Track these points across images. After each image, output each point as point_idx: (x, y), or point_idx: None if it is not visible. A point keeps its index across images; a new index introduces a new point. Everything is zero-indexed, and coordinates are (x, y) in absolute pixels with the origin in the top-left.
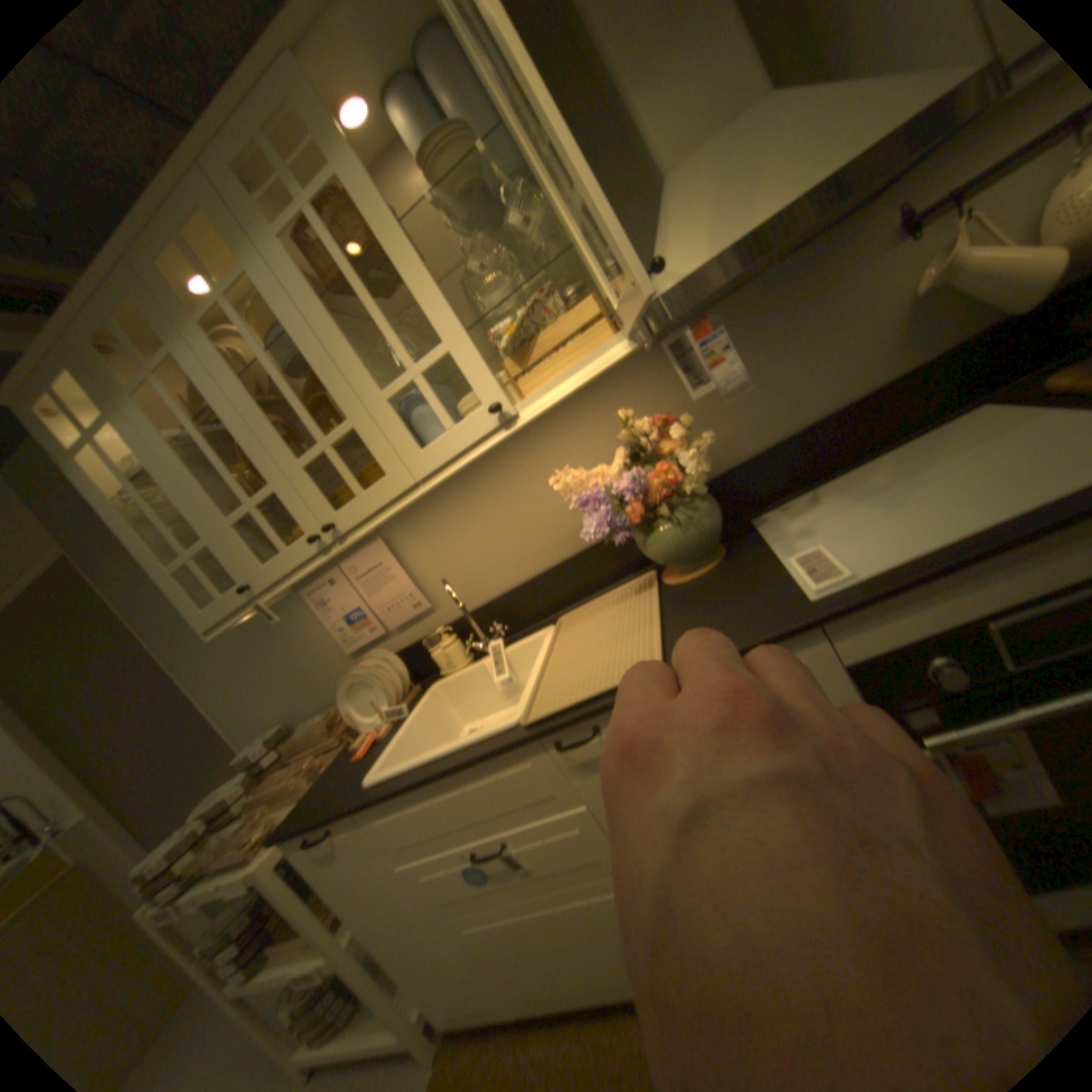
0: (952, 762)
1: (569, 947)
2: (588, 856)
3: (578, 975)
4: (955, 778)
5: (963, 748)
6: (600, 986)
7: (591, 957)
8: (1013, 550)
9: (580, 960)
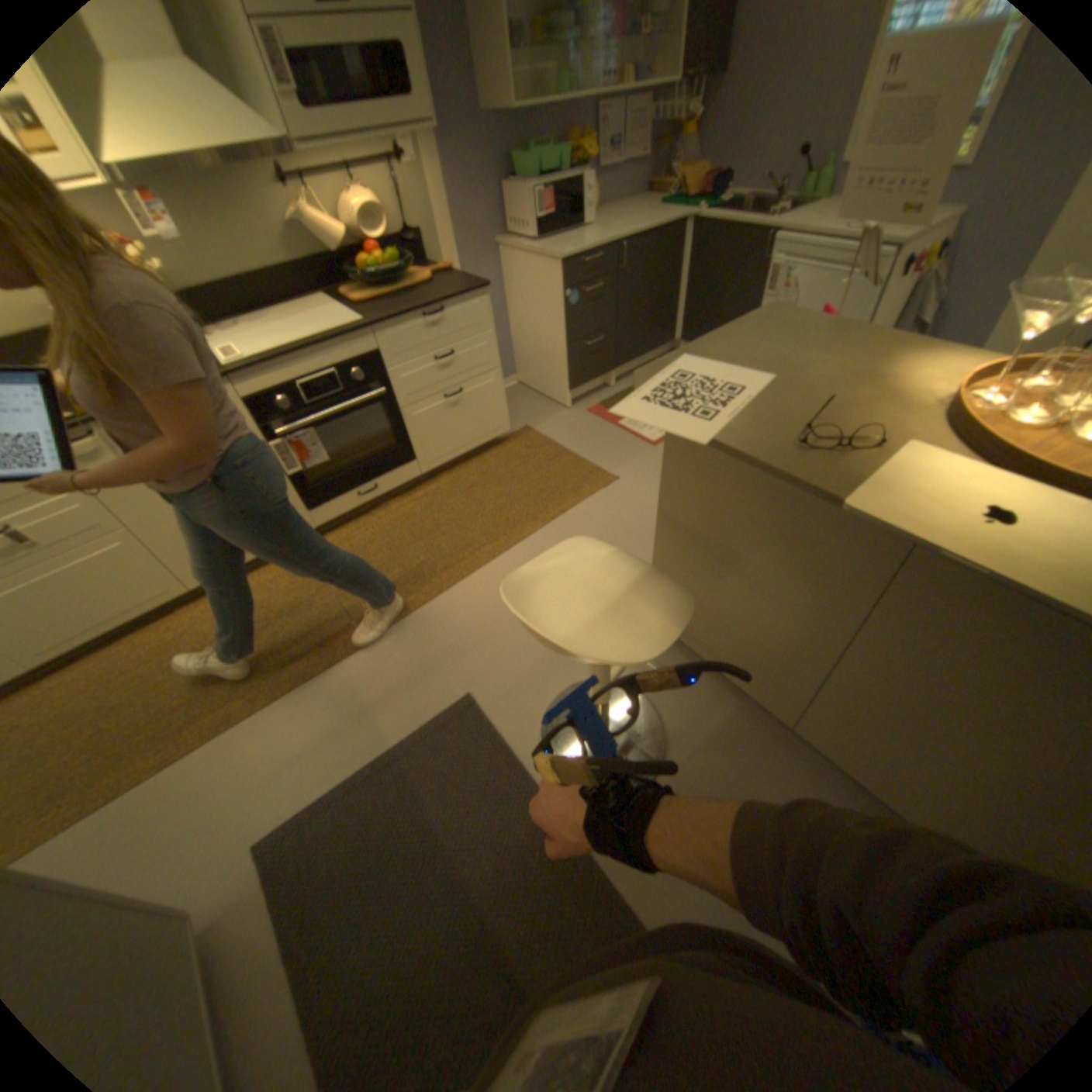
0: (291, 445)
1: (76, 594)
2: (89, 522)
3: (85, 613)
4: (291, 451)
5: (293, 437)
6: (105, 616)
7: (96, 597)
8: (300, 351)
9: (86, 601)
